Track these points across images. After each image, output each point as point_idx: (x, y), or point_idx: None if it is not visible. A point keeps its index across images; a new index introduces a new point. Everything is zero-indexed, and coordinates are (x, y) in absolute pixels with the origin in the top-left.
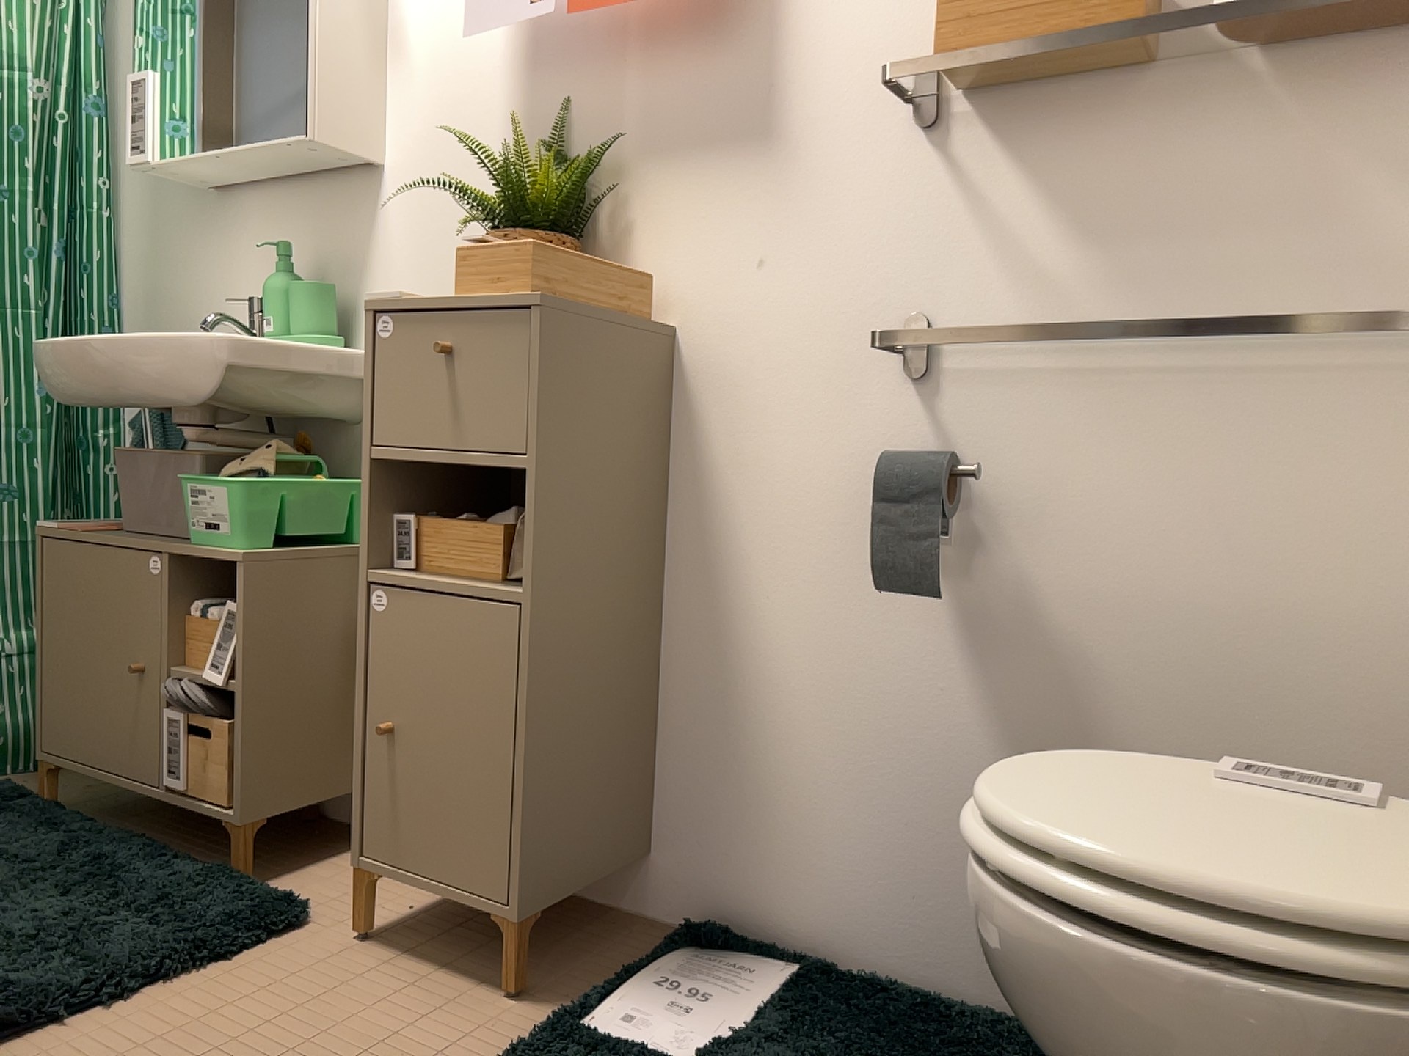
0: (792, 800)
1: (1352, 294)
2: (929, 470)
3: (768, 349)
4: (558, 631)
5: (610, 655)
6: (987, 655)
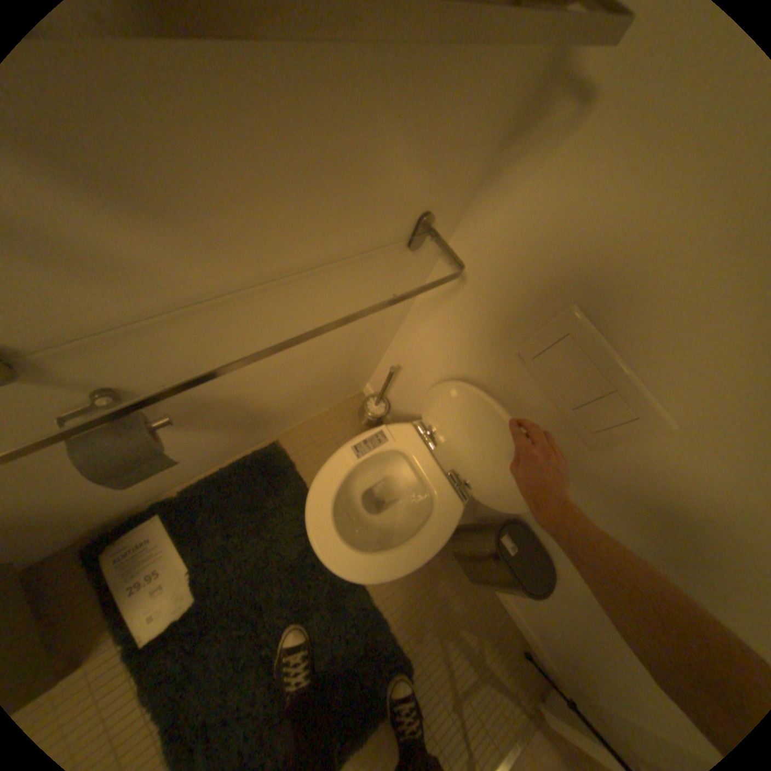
0: (96, 502)
1: (368, 217)
2: (136, 449)
3: None
4: None
5: None
6: (184, 420)
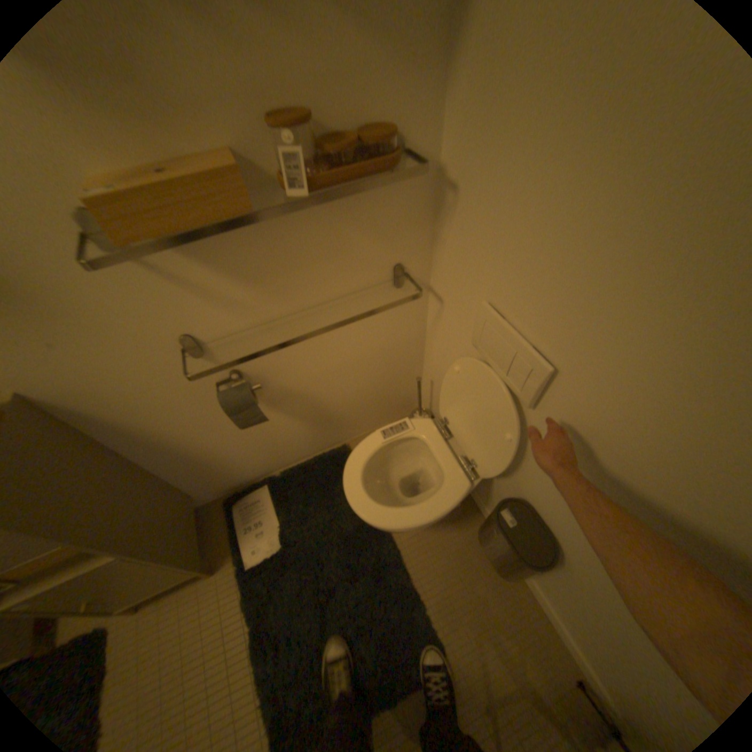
0: (234, 462)
1: (357, 273)
2: (244, 399)
3: (101, 375)
4: (135, 536)
5: (144, 503)
6: (278, 406)
